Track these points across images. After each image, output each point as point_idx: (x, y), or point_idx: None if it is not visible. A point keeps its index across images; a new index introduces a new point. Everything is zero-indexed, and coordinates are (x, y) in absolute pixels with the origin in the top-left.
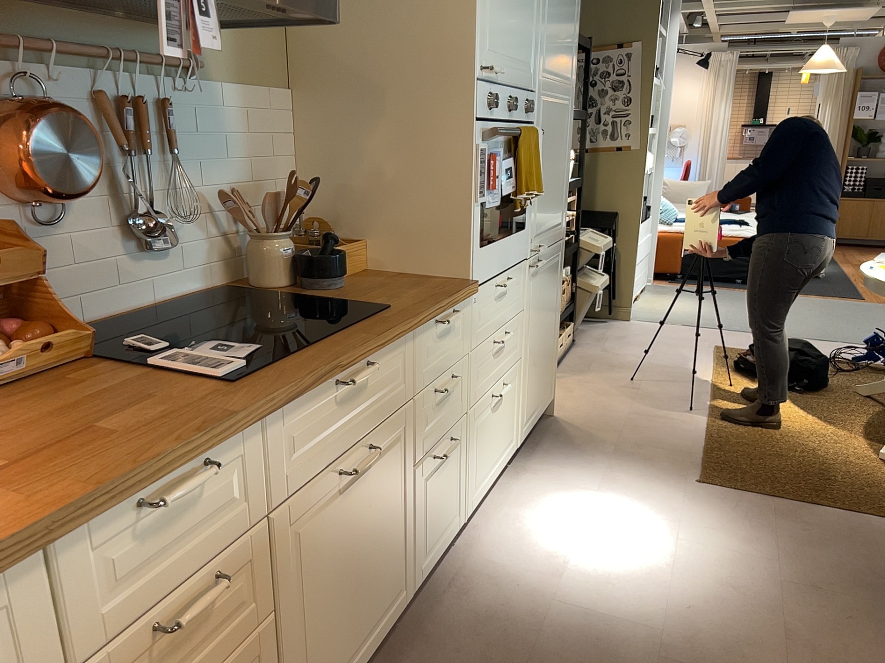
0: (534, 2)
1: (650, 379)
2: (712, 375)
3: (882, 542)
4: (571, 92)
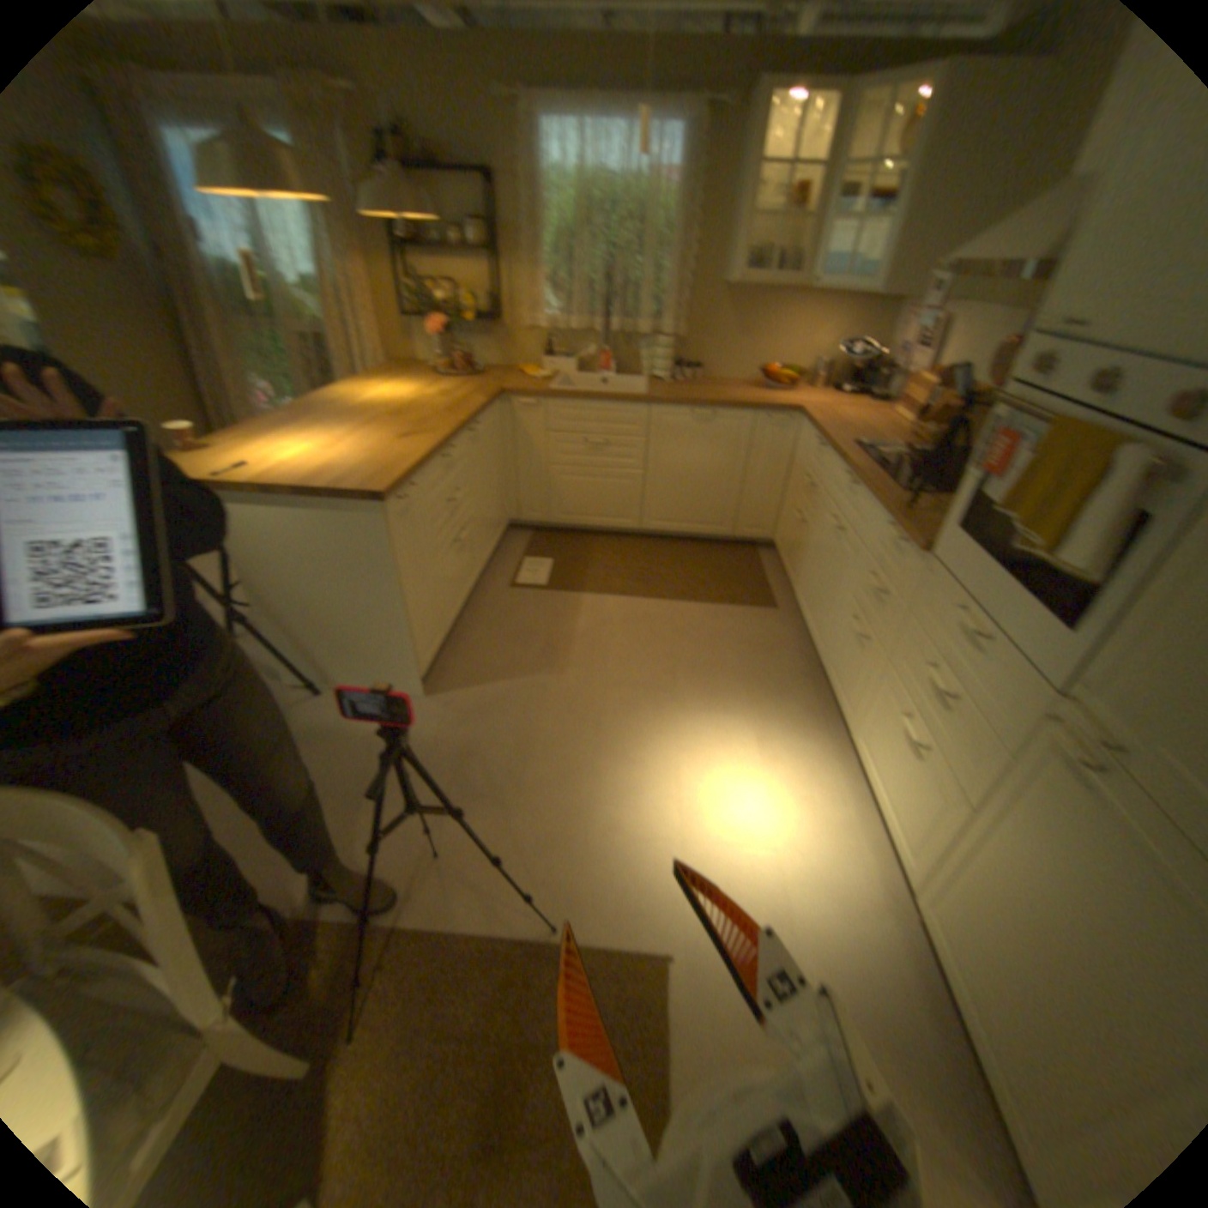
0: None
1: None
2: None
3: (468, 877)
4: None
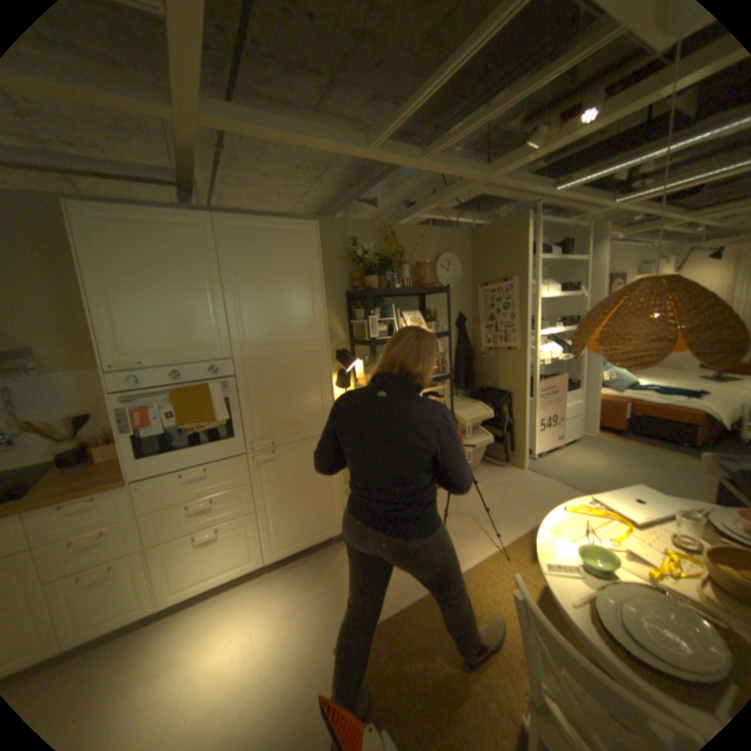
0: (208, 310)
1: (455, 532)
2: (510, 544)
3: None
4: (318, 343)
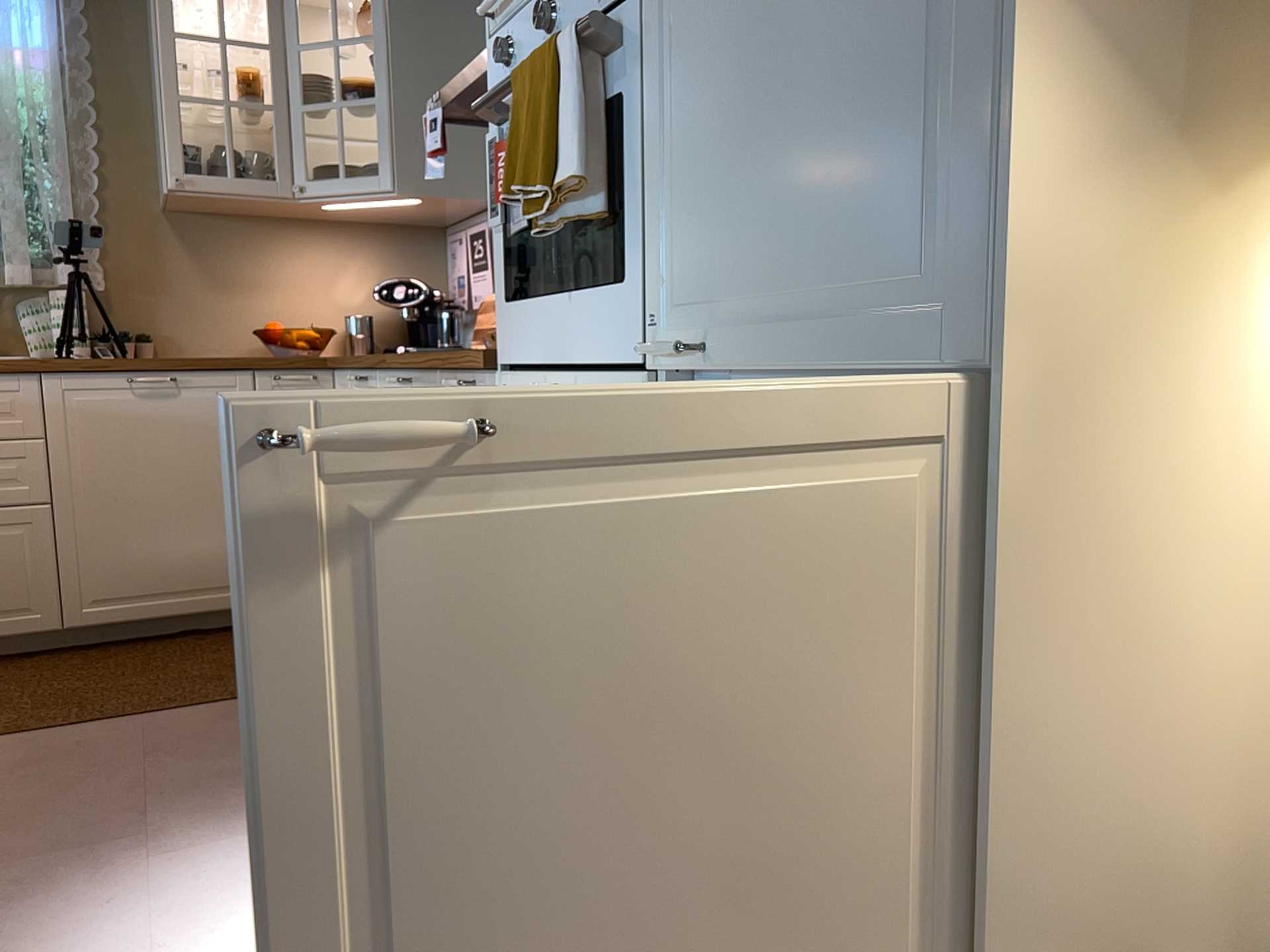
0: None
1: None
2: None
3: None
4: None
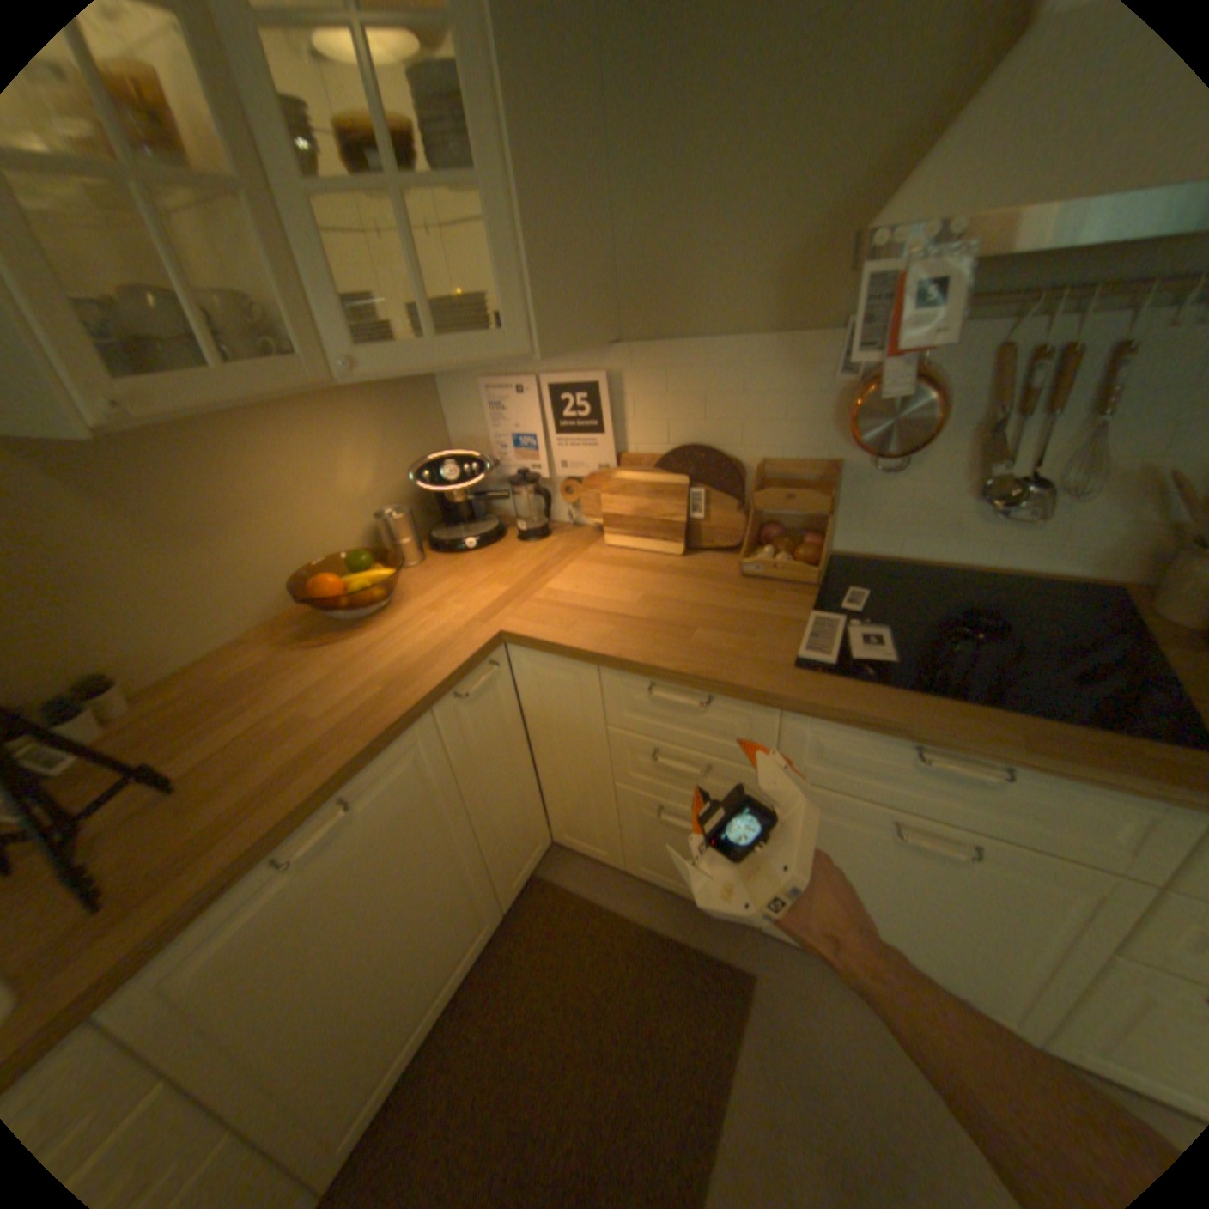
0: None
1: None
2: None
3: None
4: None
